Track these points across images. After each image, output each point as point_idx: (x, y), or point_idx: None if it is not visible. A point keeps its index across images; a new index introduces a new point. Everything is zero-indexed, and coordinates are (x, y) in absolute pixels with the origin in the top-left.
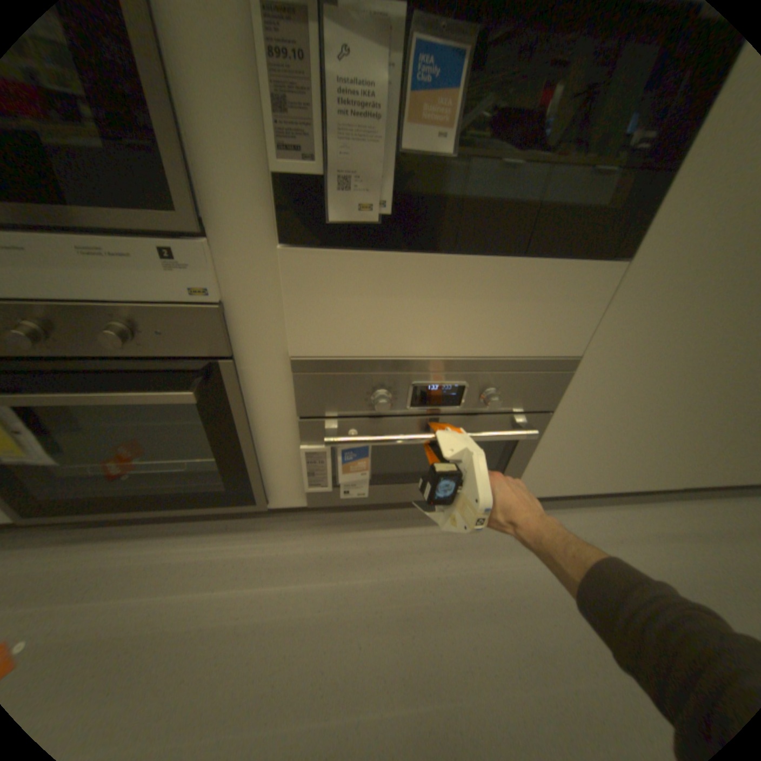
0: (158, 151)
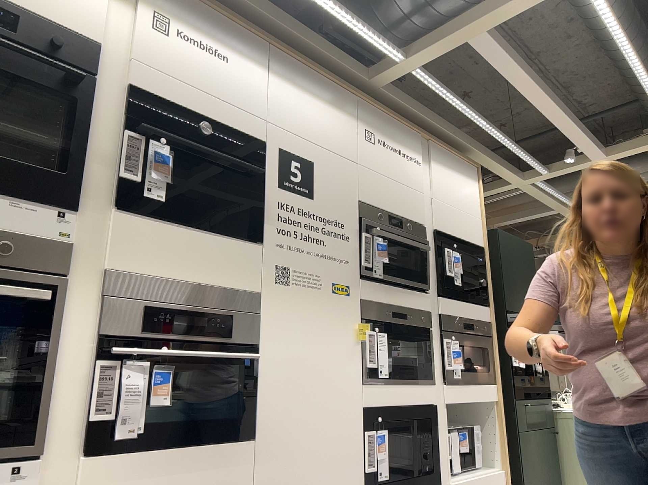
0: (35, 419)
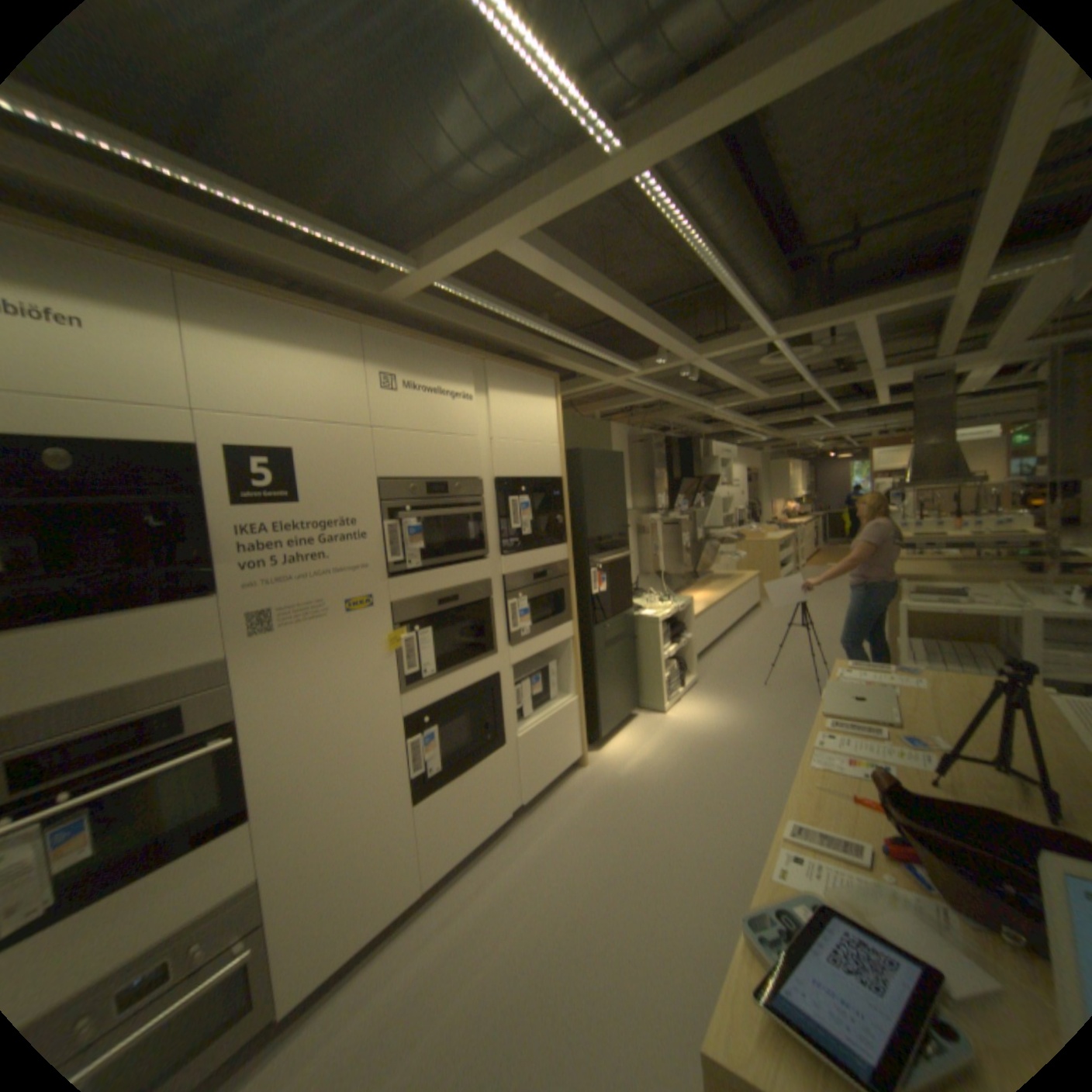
0: None
